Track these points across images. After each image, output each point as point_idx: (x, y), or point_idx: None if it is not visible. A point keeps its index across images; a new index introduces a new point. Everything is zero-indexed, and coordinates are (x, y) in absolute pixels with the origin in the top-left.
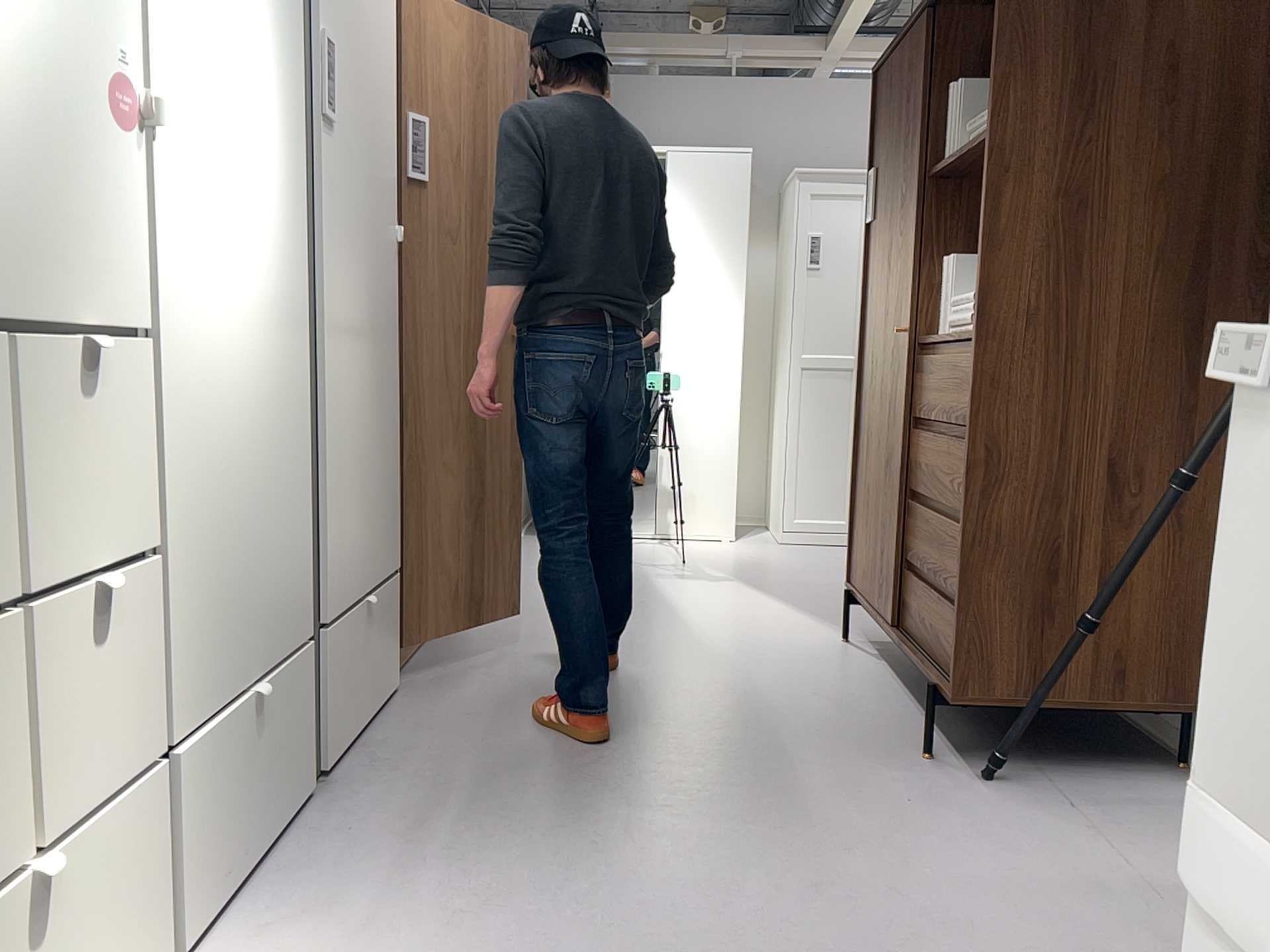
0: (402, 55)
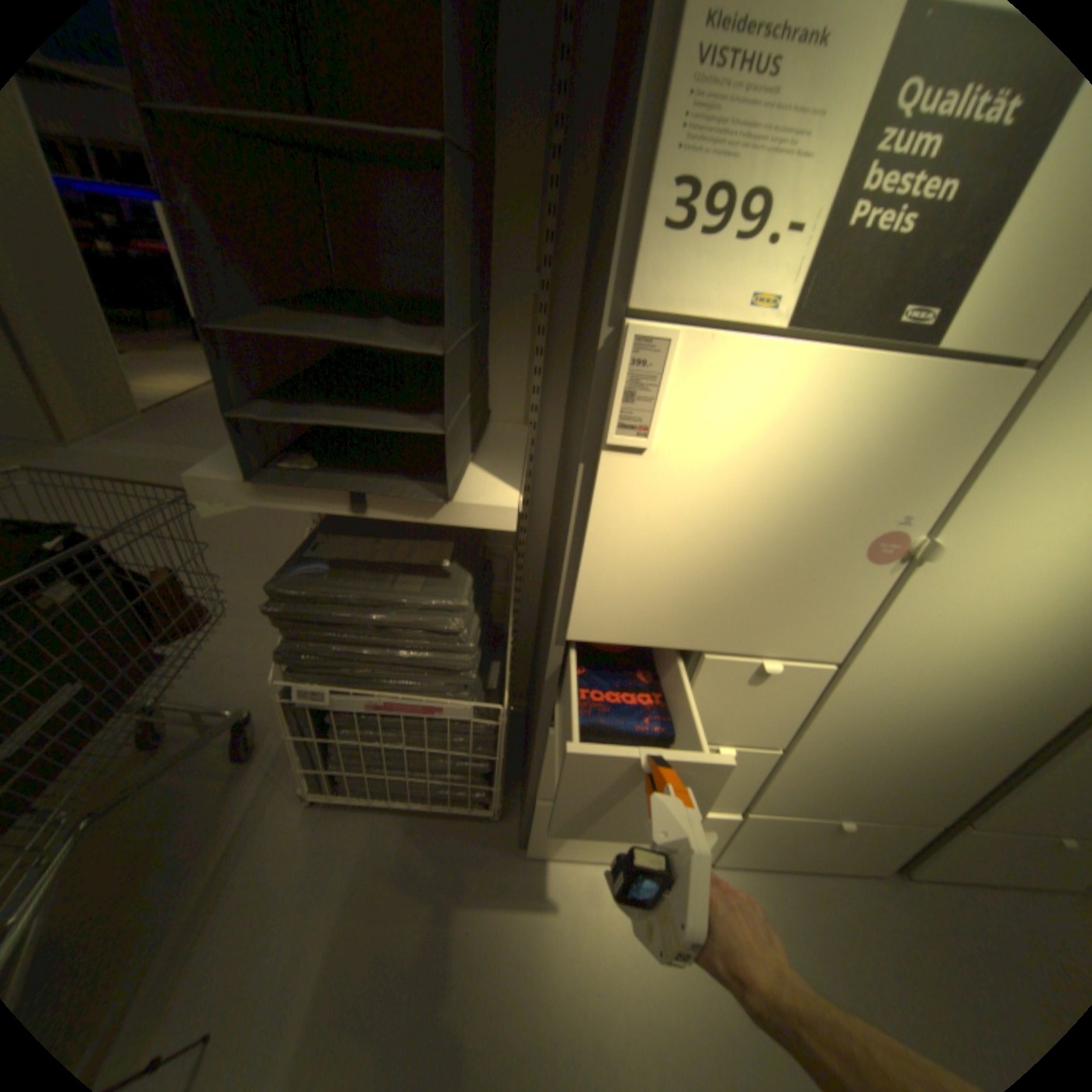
0: None
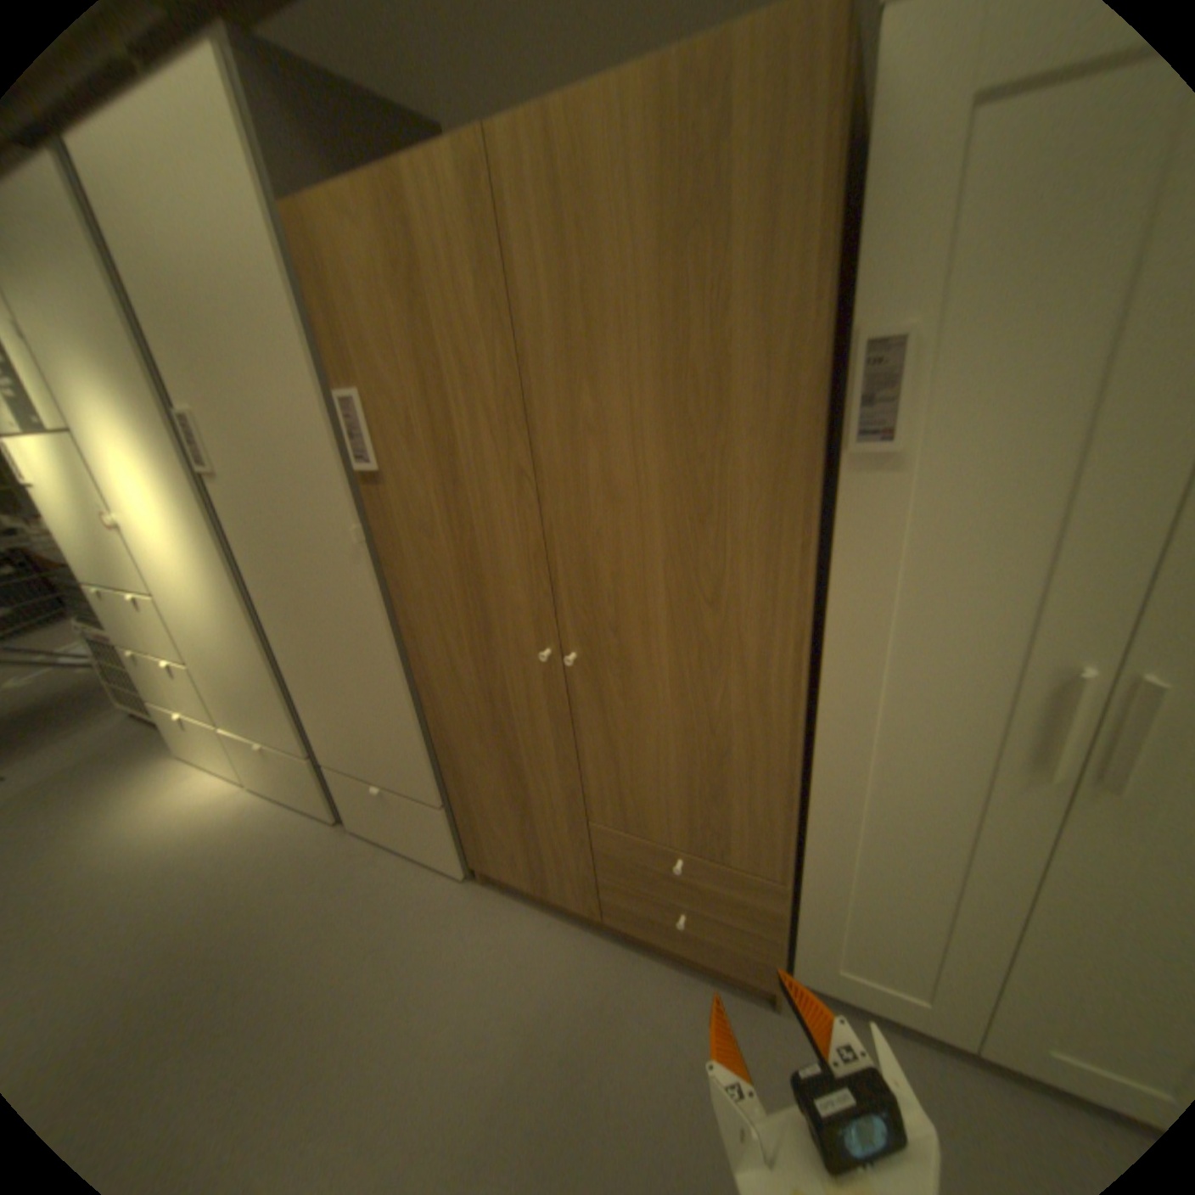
0: (309, 312)
